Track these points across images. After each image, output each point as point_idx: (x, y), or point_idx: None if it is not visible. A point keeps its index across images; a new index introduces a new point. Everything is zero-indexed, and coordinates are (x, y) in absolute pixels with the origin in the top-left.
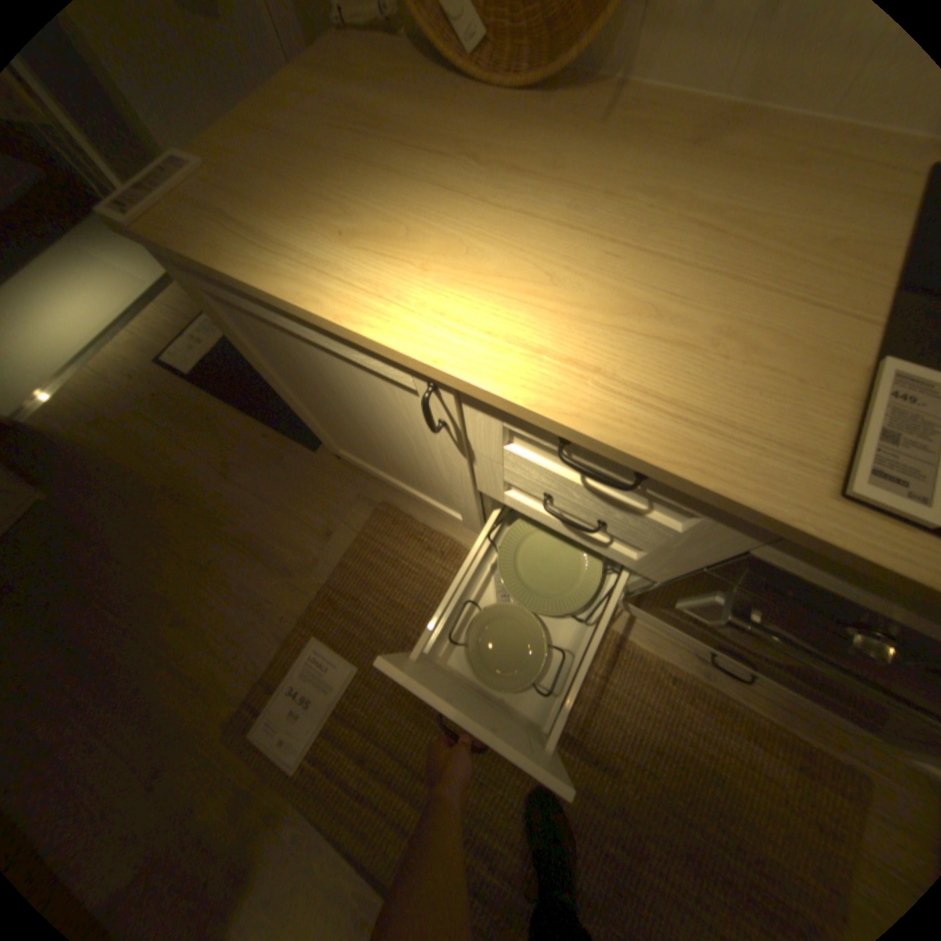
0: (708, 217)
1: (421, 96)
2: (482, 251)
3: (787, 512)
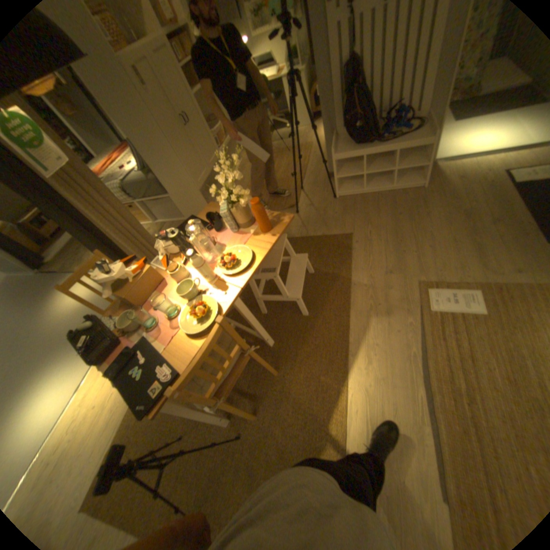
0: None
1: None
2: None
3: None
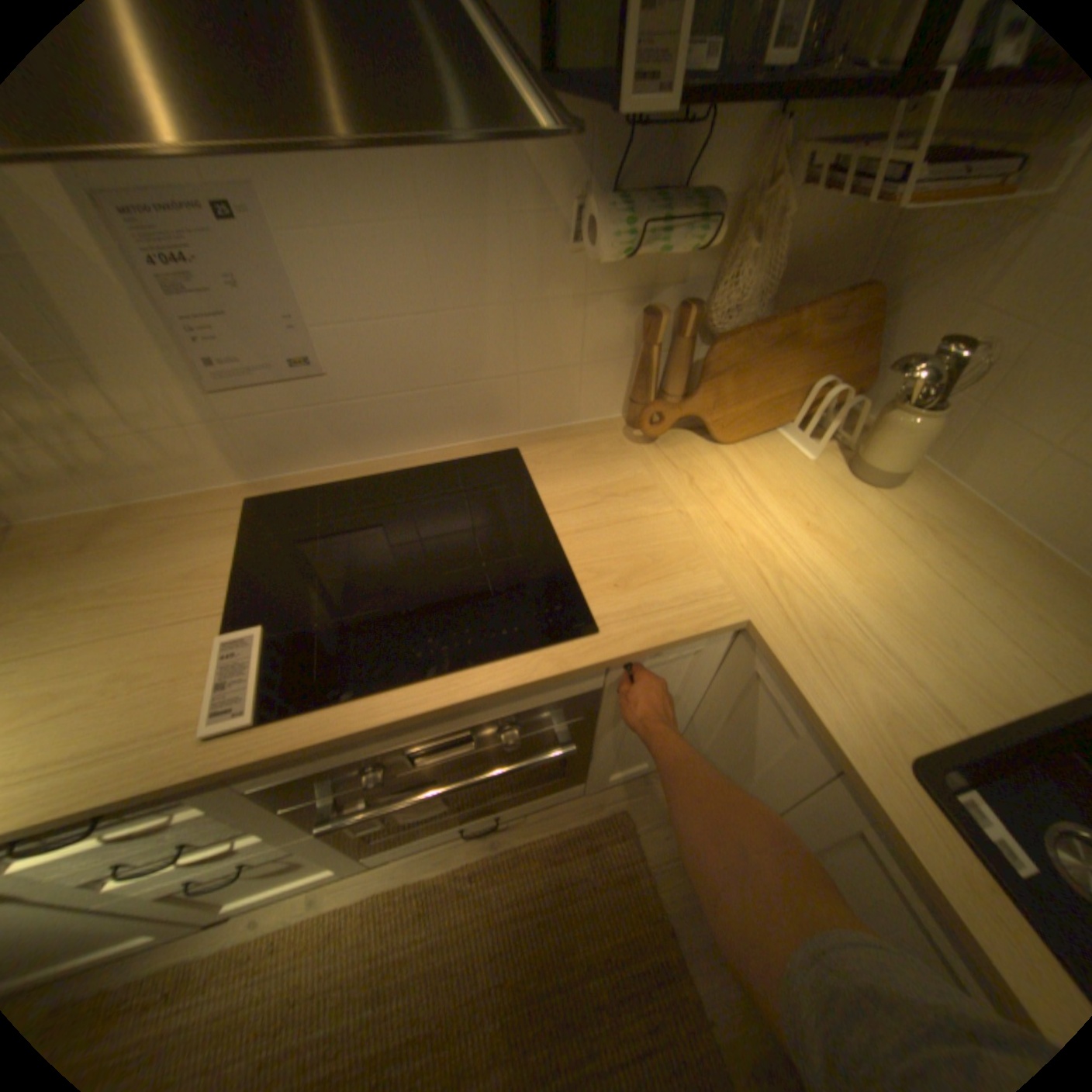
0: (91, 606)
1: None
2: None
3: (163, 781)
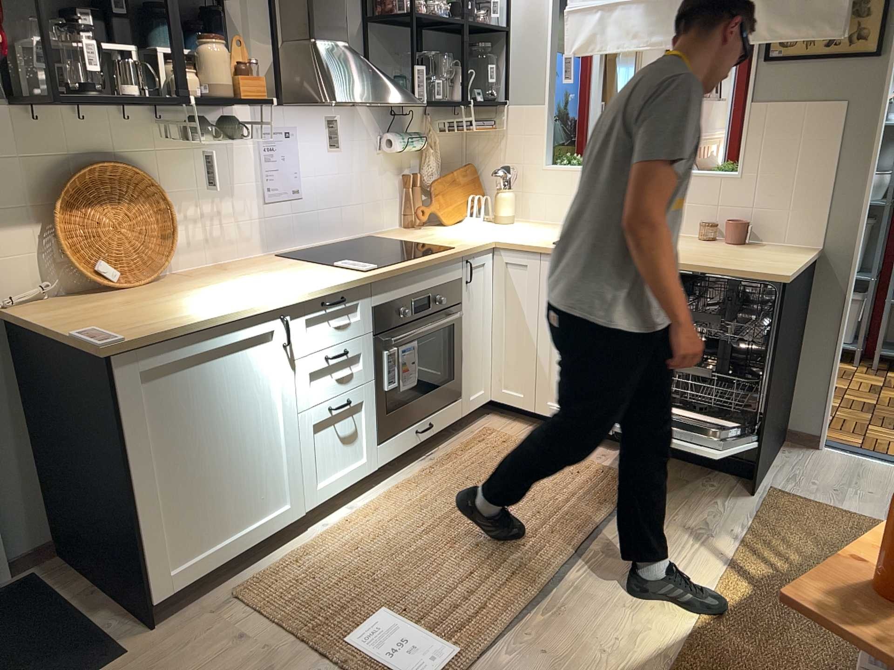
0: (265, 273)
1: (124, 297)
2: (243, 292)
3: (365, 276)
